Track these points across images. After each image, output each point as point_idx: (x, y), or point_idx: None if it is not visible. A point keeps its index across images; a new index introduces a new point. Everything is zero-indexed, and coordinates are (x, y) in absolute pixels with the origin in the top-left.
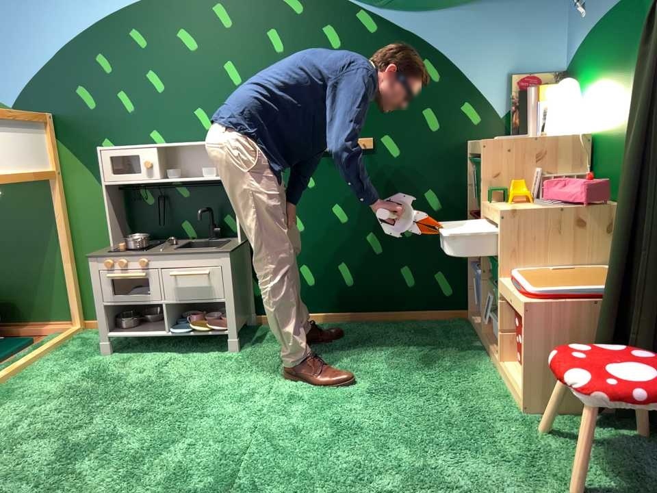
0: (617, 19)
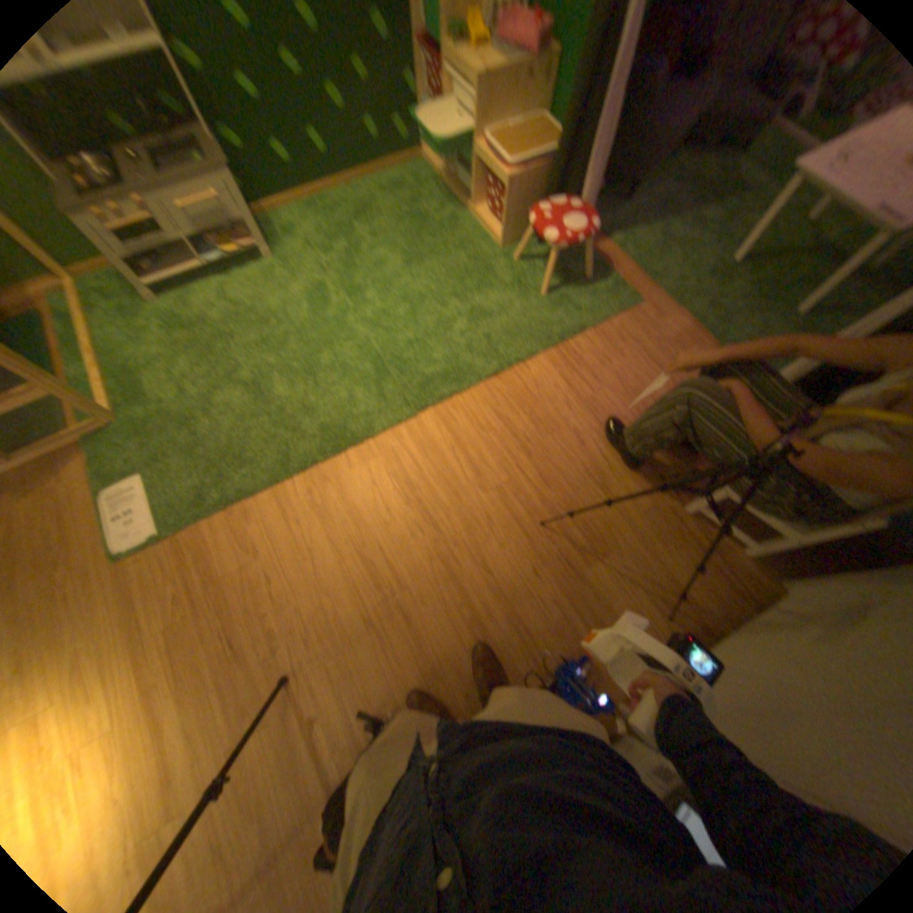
0: None
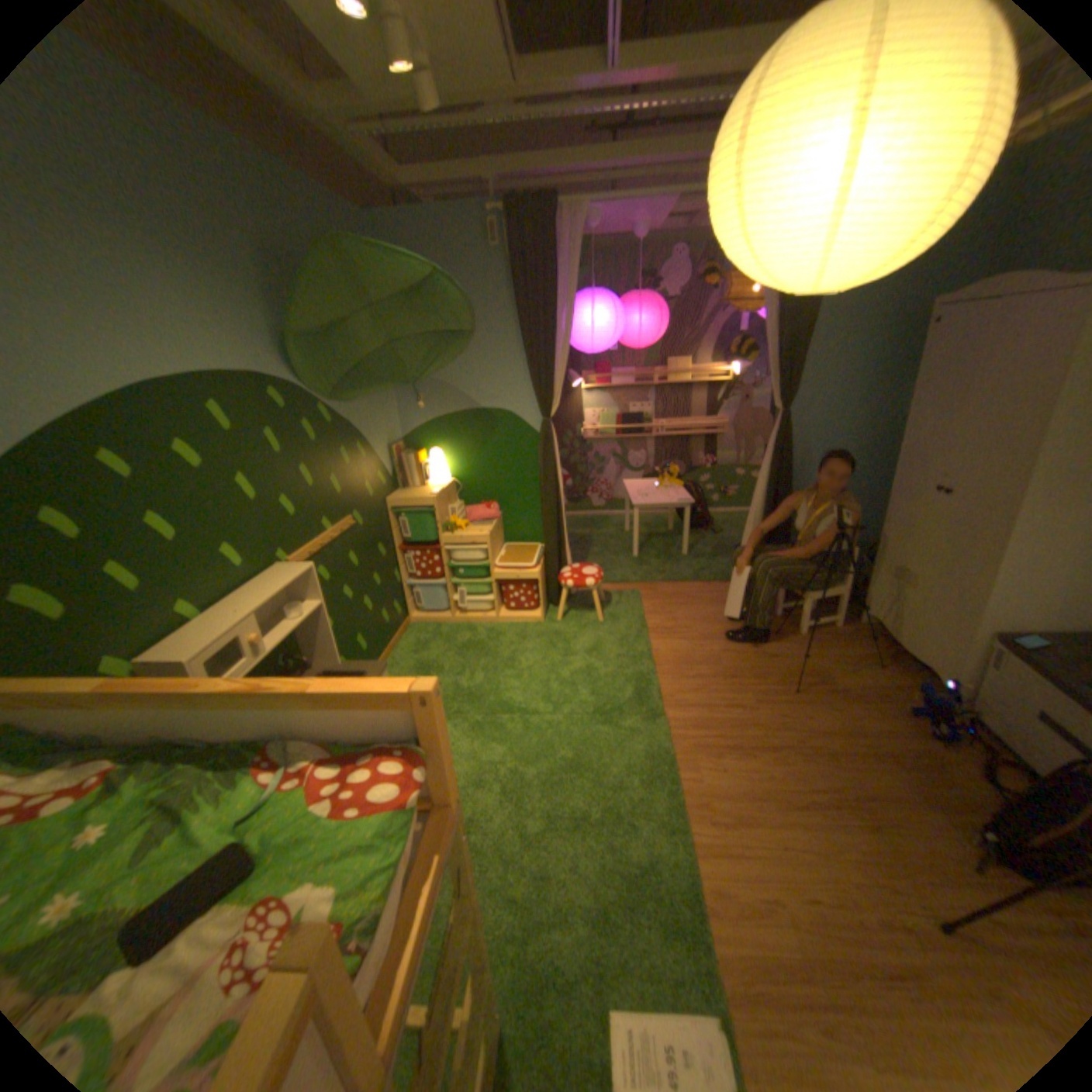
0: (467, 420)
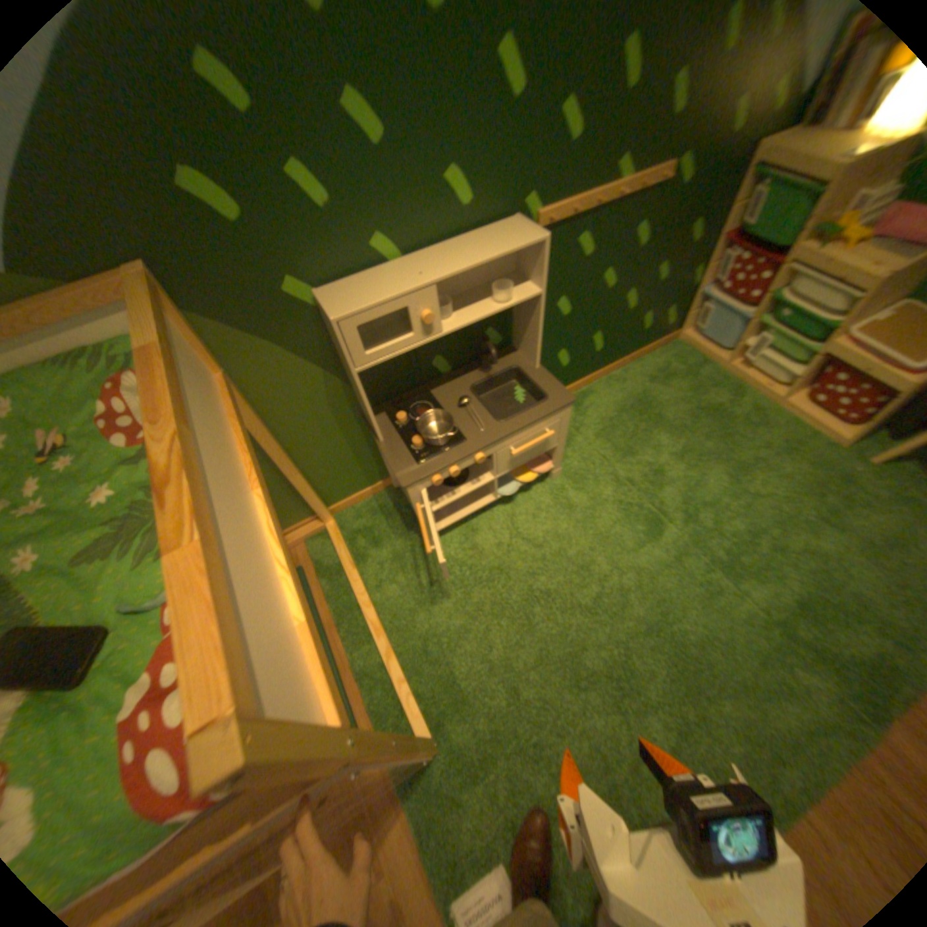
0: None
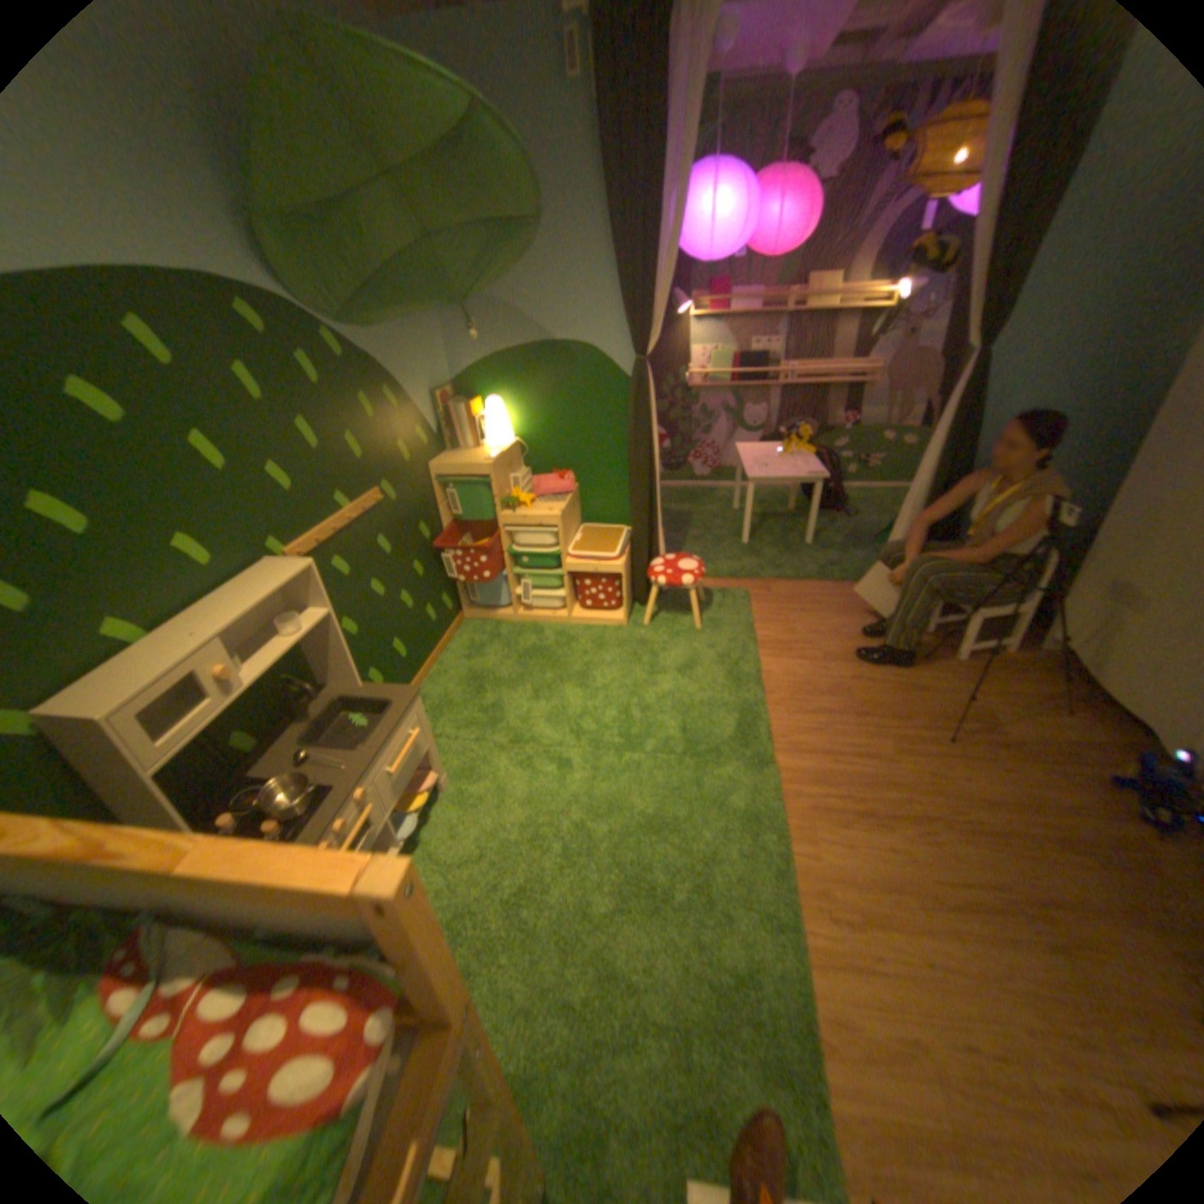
0: (534, 357)
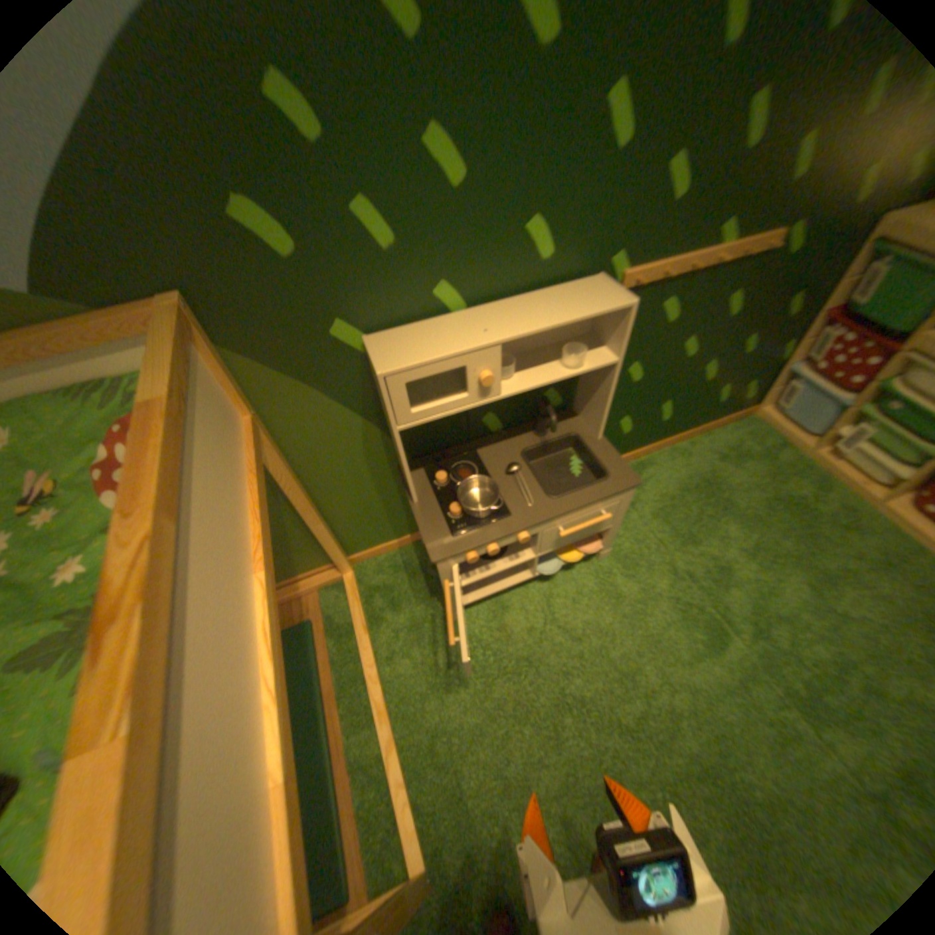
0: None
